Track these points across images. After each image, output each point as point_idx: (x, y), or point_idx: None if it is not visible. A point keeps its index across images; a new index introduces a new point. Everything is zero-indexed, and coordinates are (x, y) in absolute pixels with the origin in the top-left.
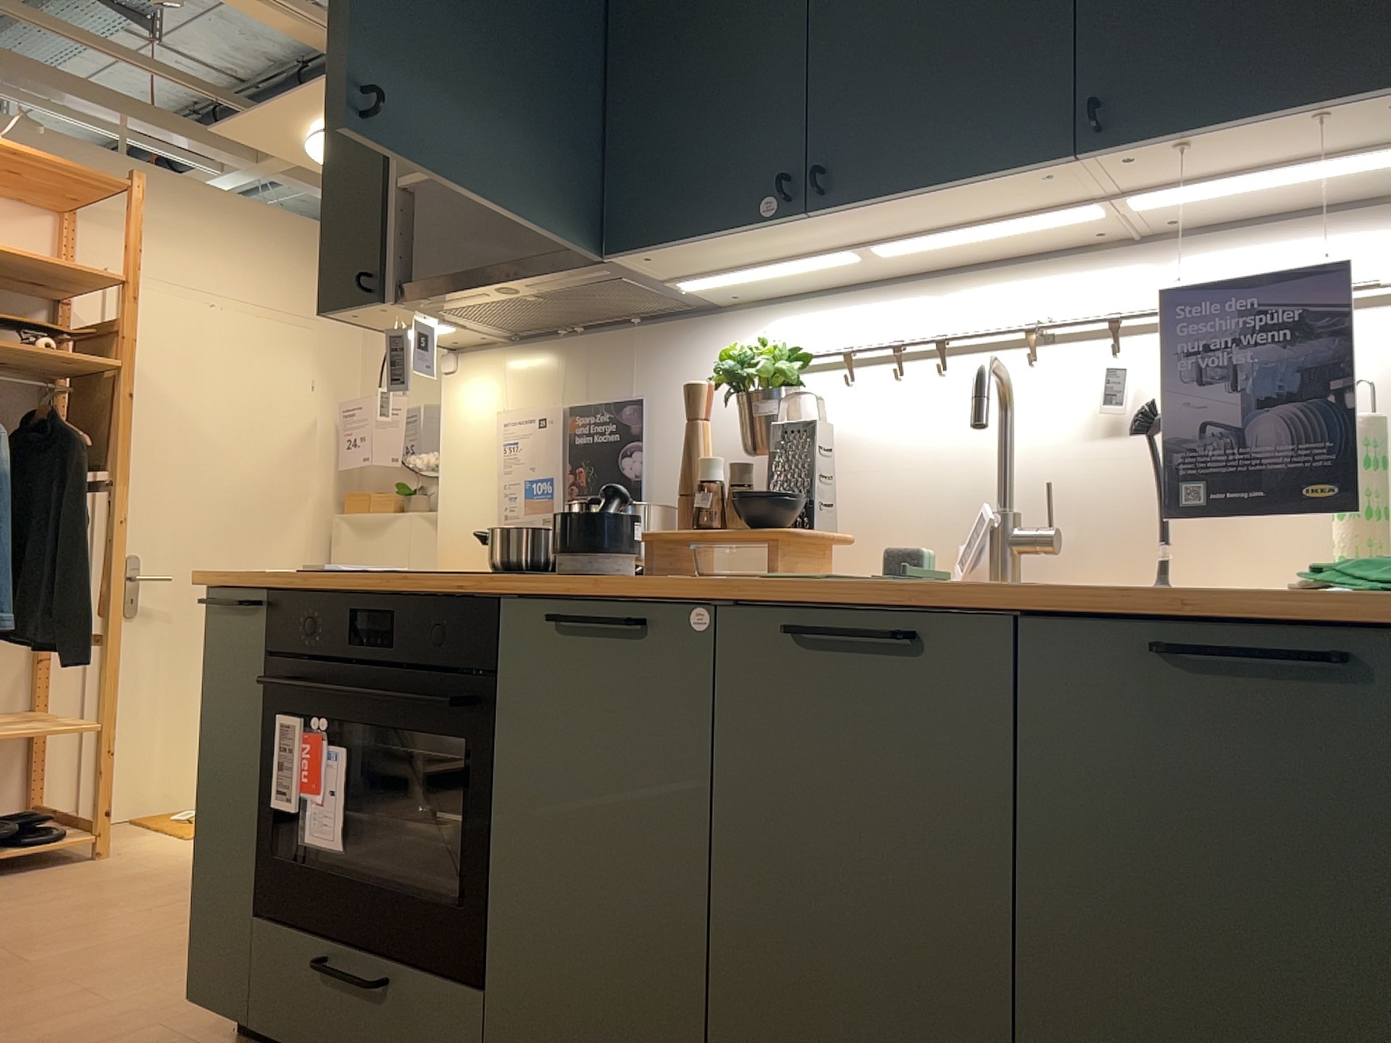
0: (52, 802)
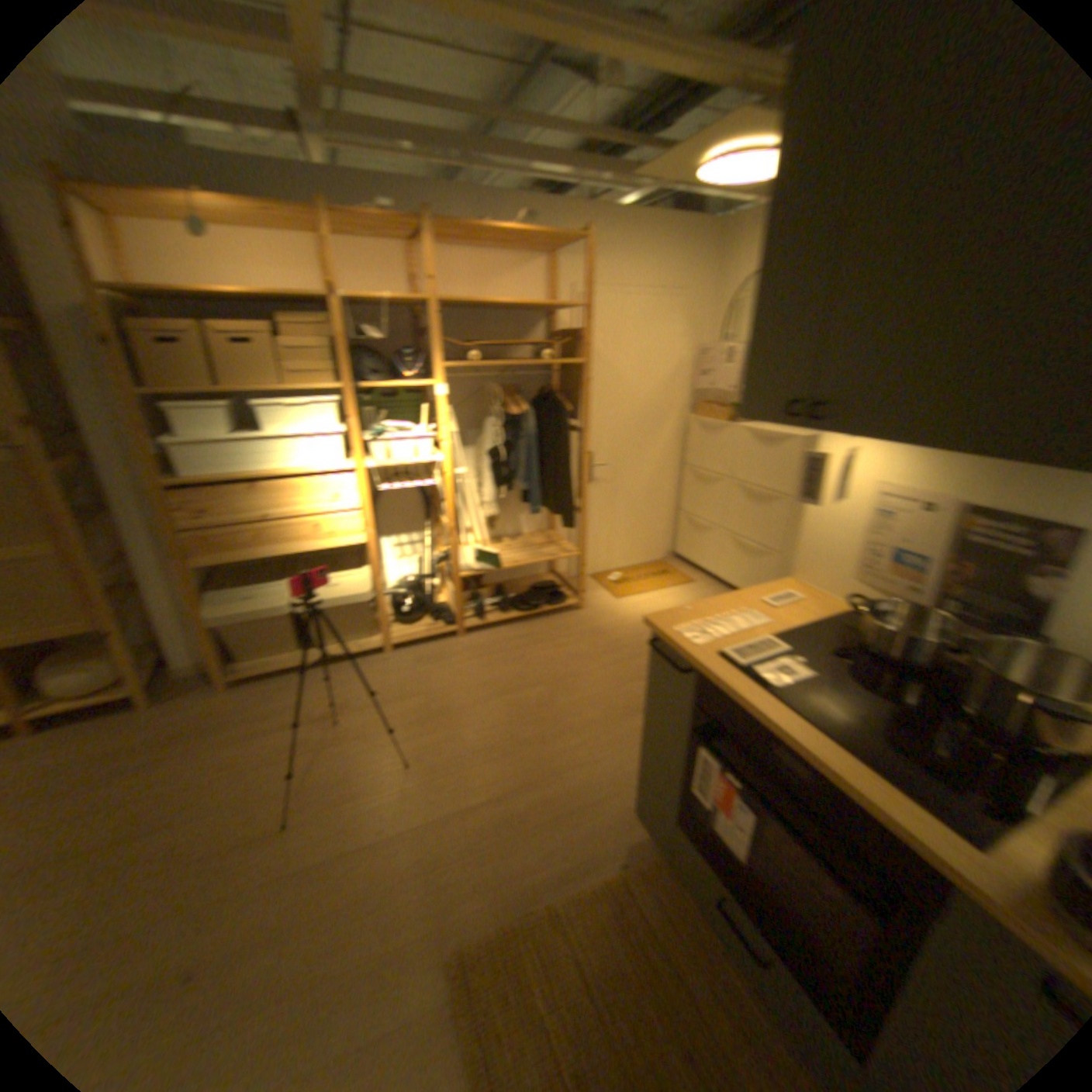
0: (557, 568)
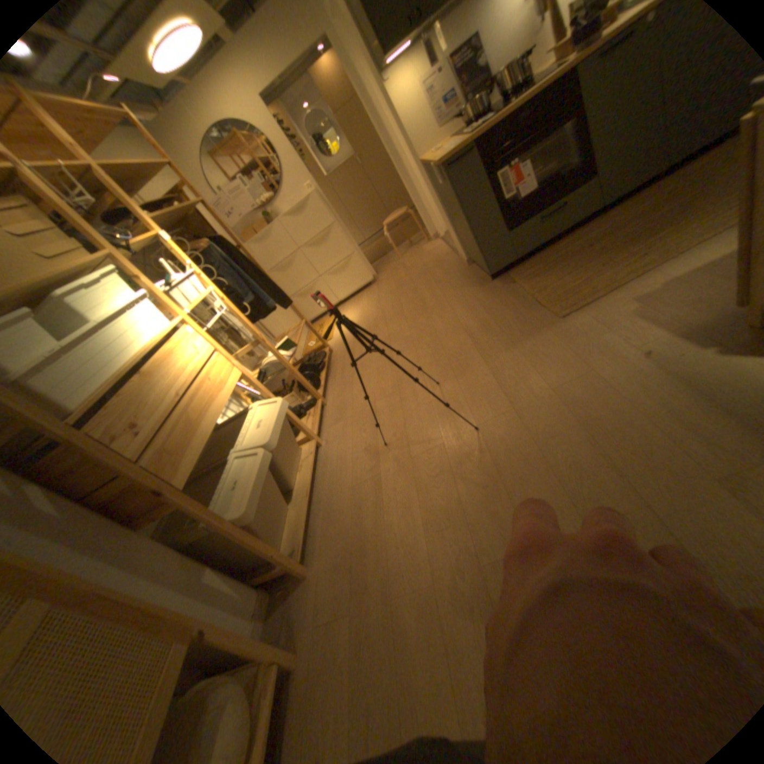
0: None
